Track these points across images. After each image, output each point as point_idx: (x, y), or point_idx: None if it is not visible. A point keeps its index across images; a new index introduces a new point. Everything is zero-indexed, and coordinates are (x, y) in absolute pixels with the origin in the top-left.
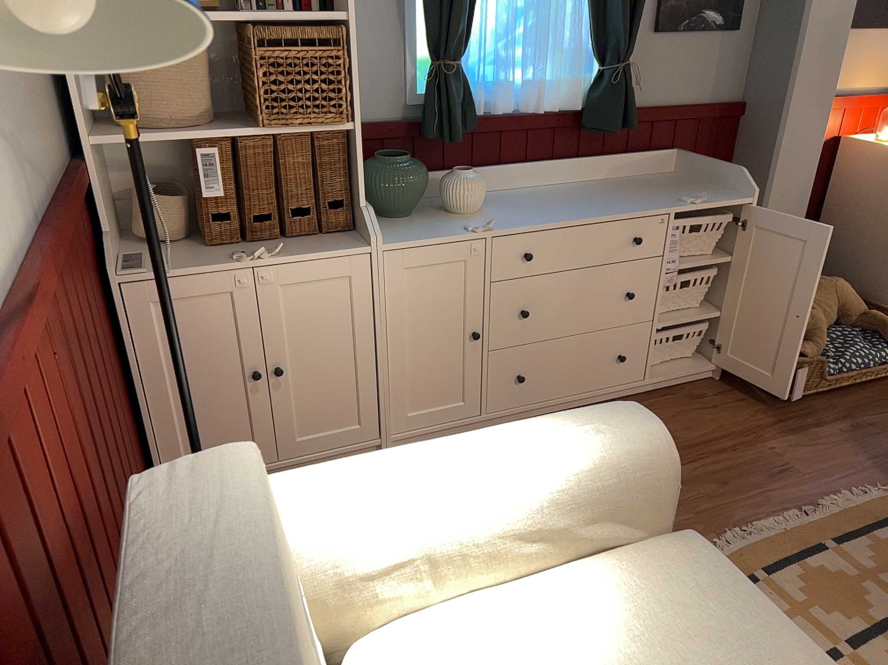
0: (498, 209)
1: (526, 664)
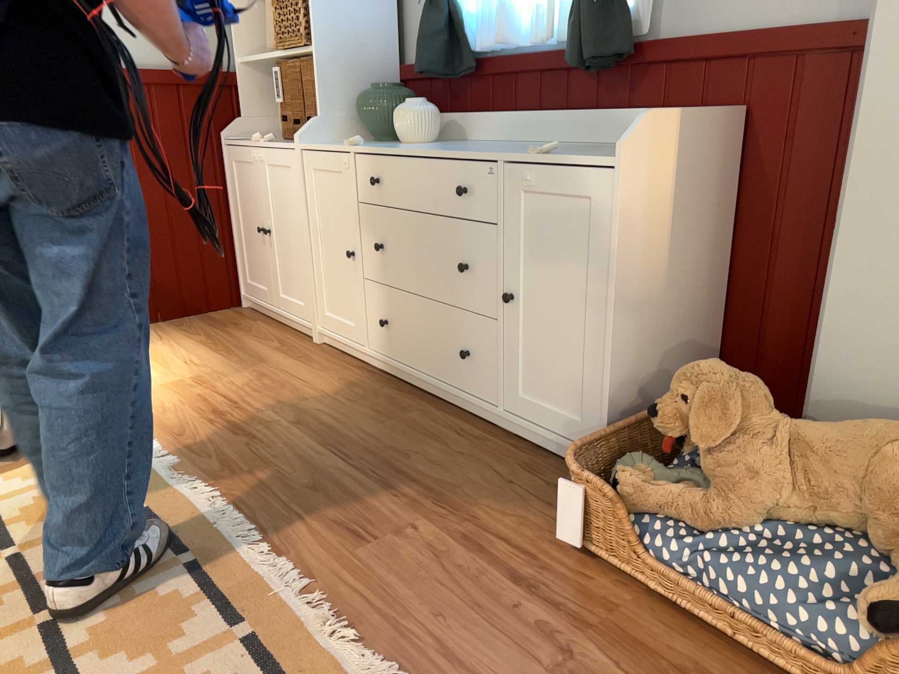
0: (428, 145)
1: None
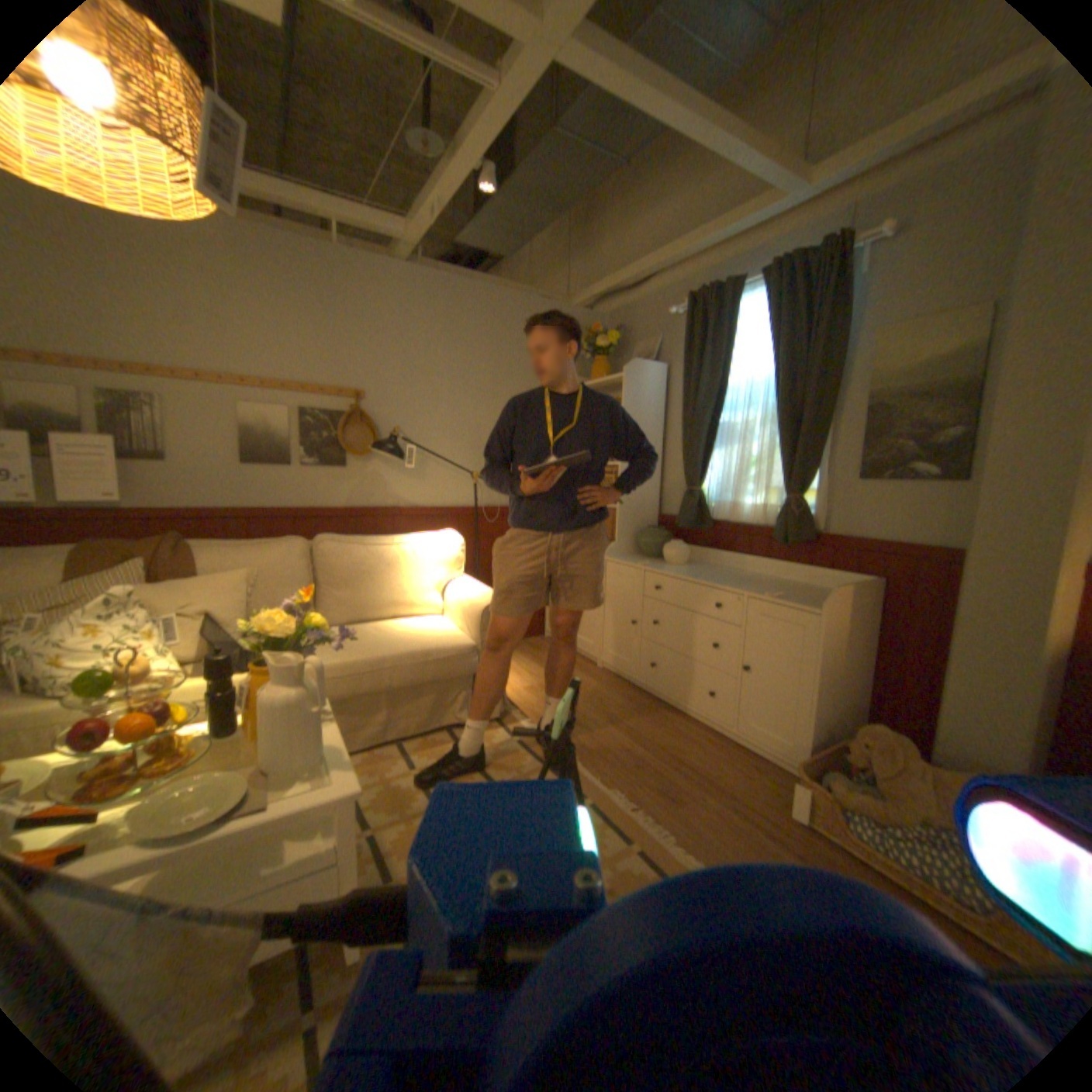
0: (685, 567)
1: (417, 622)
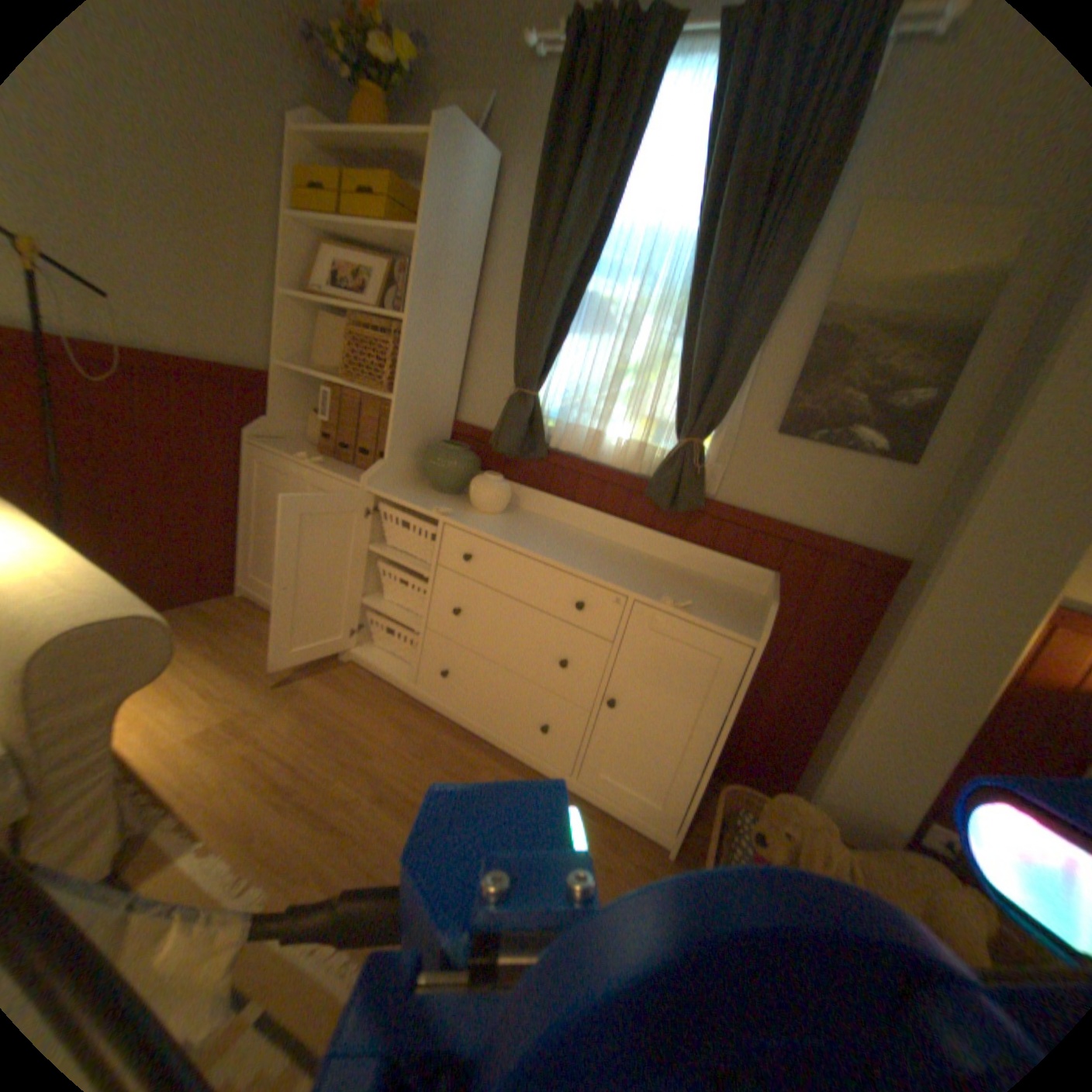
0: (508, 522)
1: None
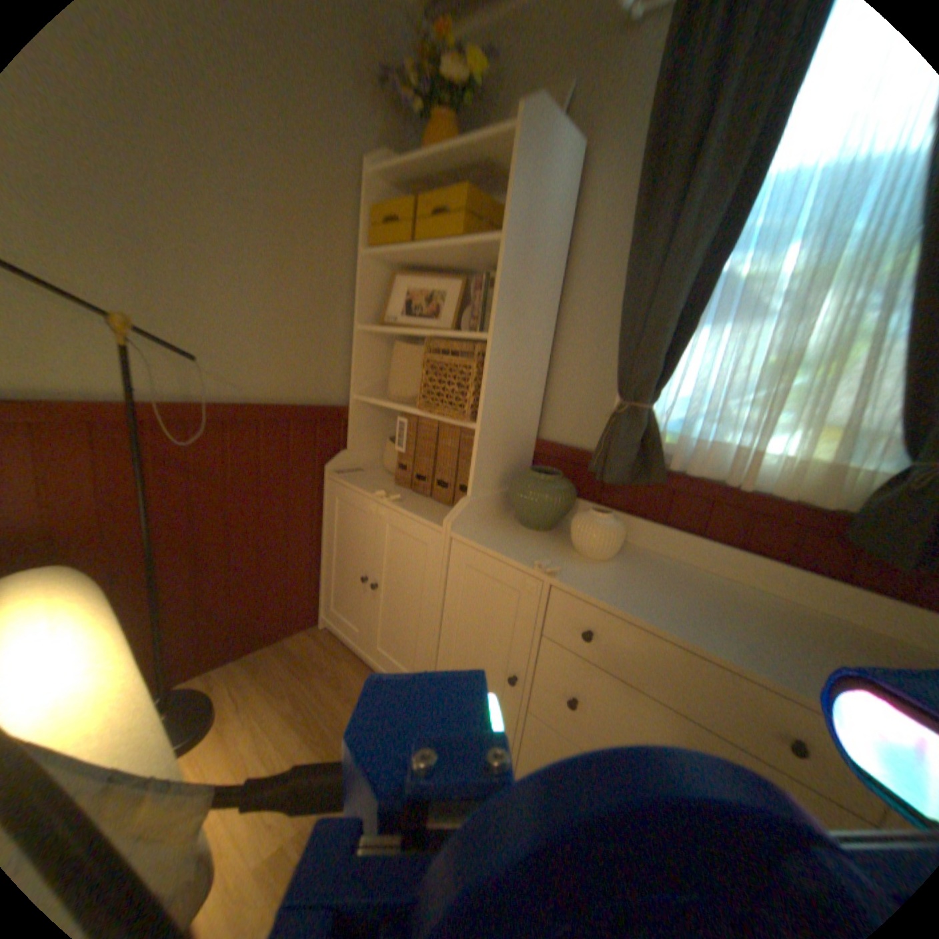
0: (629, 572)
1: None
